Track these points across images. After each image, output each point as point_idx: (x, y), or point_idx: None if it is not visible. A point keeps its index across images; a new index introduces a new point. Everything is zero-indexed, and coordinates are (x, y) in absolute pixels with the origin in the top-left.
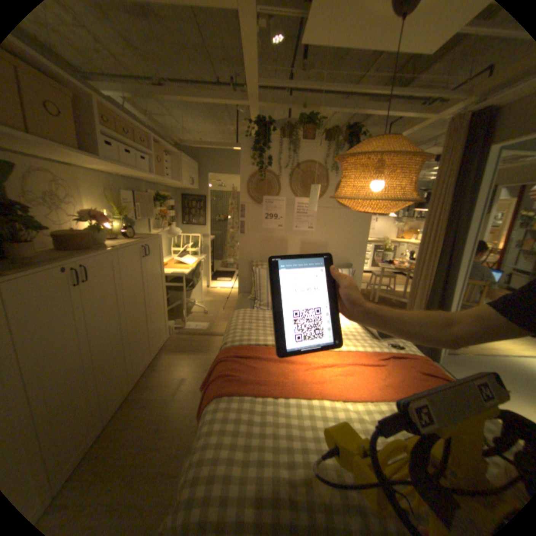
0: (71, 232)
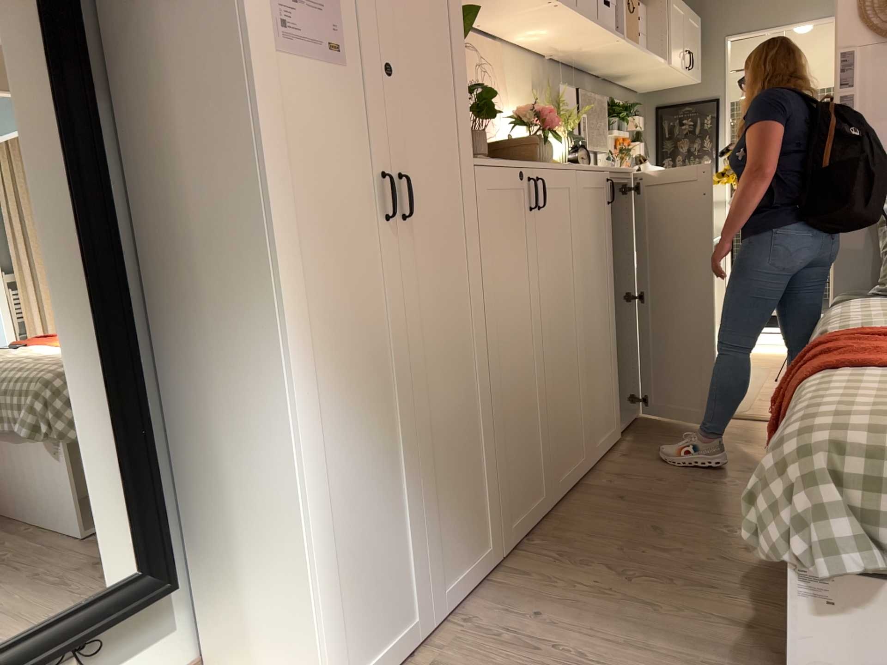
0: (507, 140)
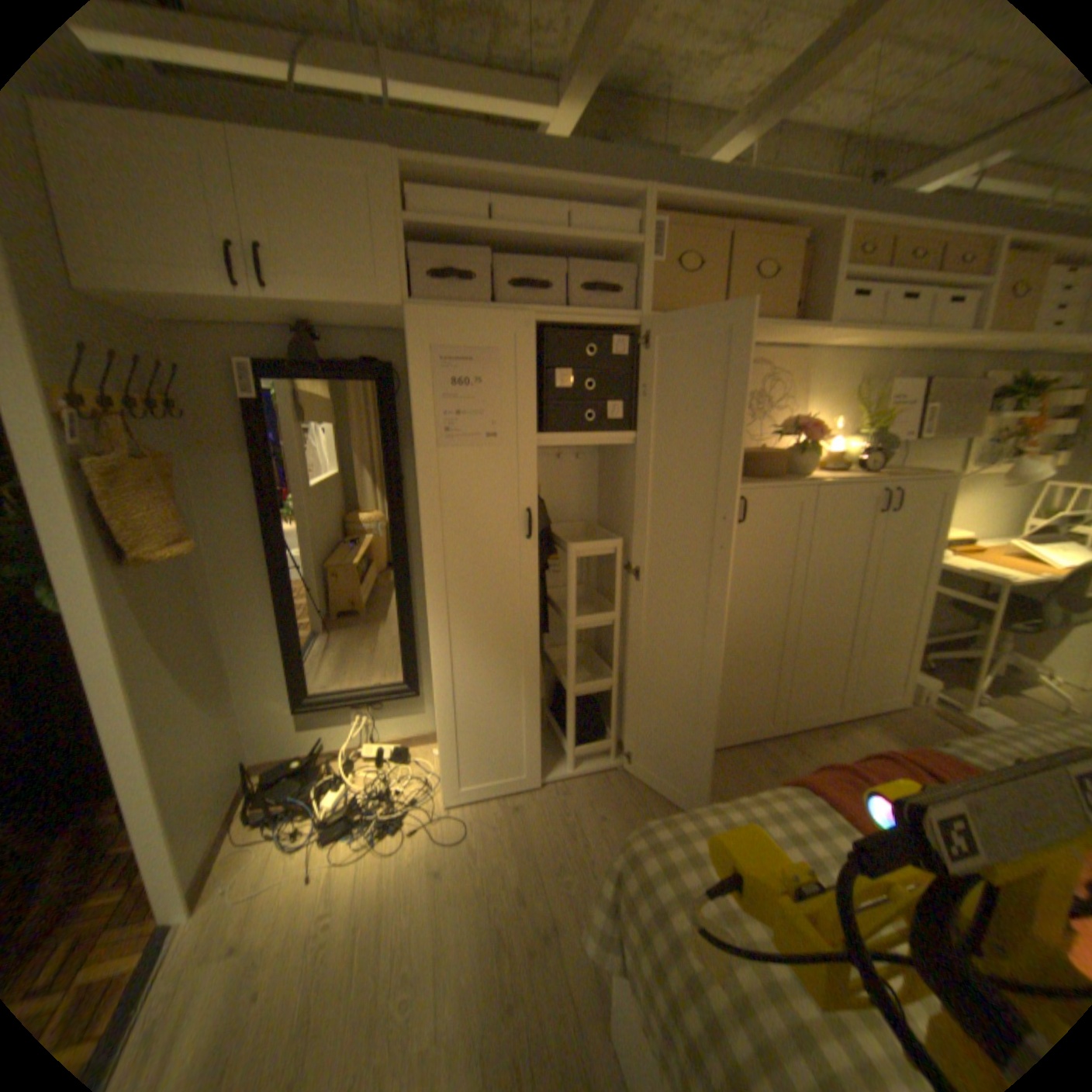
0: (756, 453)
